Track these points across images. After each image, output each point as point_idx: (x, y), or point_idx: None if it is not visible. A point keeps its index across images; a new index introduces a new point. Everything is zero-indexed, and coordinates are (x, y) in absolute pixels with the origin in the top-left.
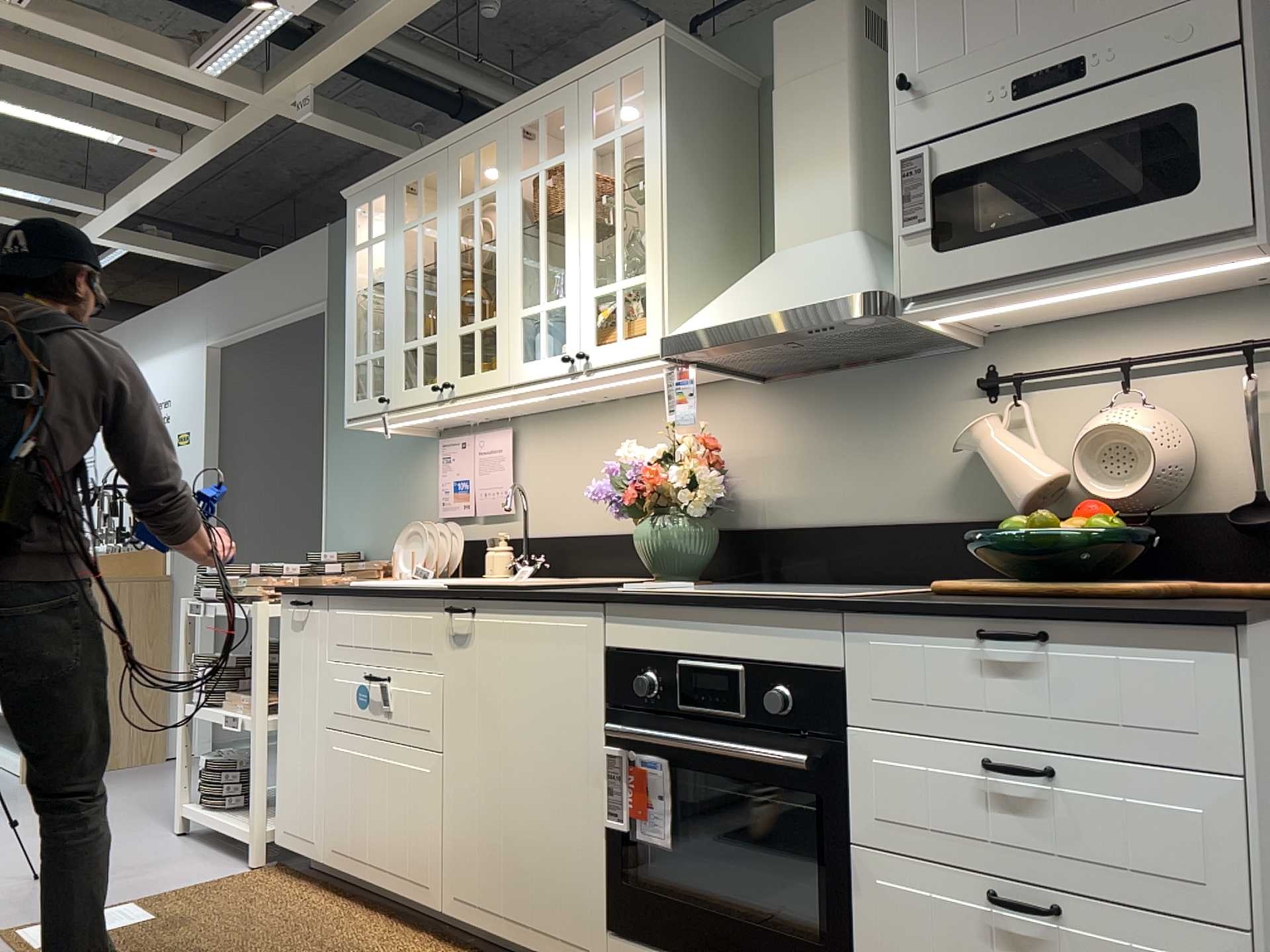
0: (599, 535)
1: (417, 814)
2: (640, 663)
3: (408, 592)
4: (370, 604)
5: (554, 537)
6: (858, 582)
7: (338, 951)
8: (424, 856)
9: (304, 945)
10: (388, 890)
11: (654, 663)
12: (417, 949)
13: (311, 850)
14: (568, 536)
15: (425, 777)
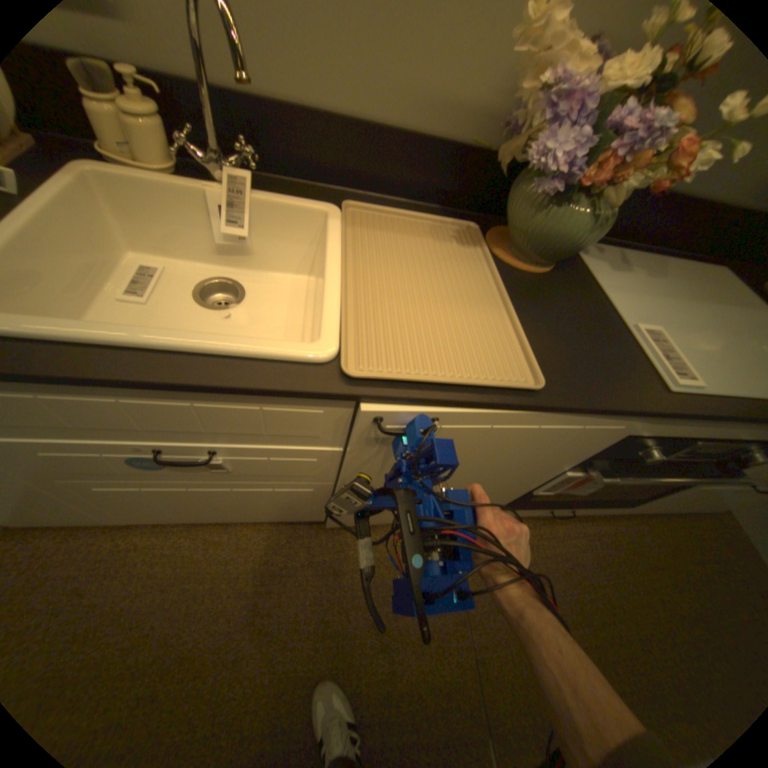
0: (347, 117)
1: (292, 504)
2: (659, 443)
3: (260, 391)
4: (102, 390)
5: (244, 93)
6: (642, 242)
7: (266, 591)
8: (304, 513)
9: (228, 606)
10: (249, 523)
11: (672, 442)
12: (313, 542)
13: (97, 525)
14: (280, 101)
15: (306, 493)
